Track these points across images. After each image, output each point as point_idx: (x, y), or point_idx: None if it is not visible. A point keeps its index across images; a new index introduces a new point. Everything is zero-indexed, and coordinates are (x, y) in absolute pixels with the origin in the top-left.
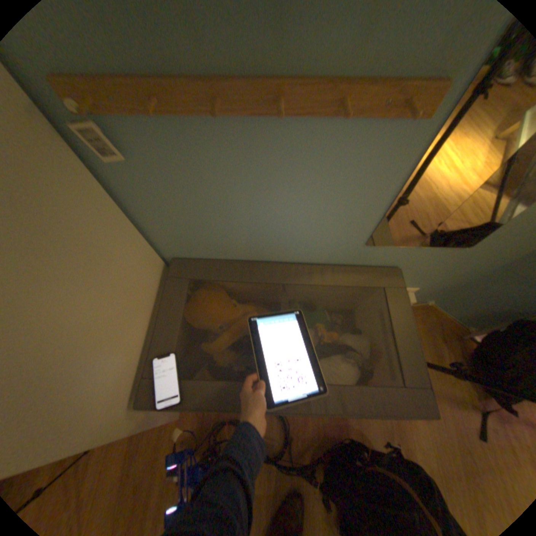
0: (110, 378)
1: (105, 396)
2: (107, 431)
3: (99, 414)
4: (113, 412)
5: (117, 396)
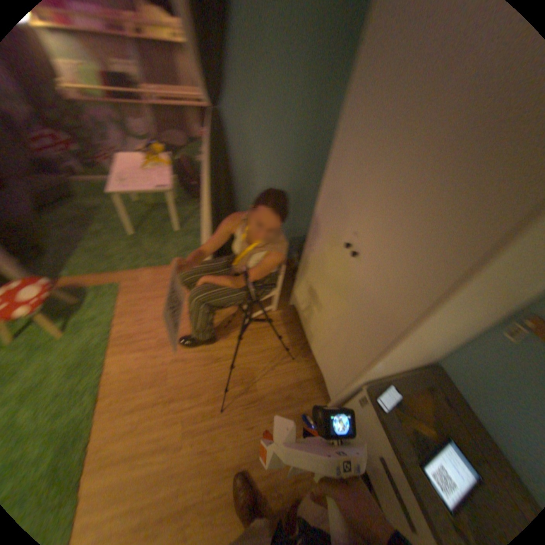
0: (387, 372)
1: (381, 374)
2: (363, 381)
3: (374, 376)
4: (370, 379)
5: (376, 377)
